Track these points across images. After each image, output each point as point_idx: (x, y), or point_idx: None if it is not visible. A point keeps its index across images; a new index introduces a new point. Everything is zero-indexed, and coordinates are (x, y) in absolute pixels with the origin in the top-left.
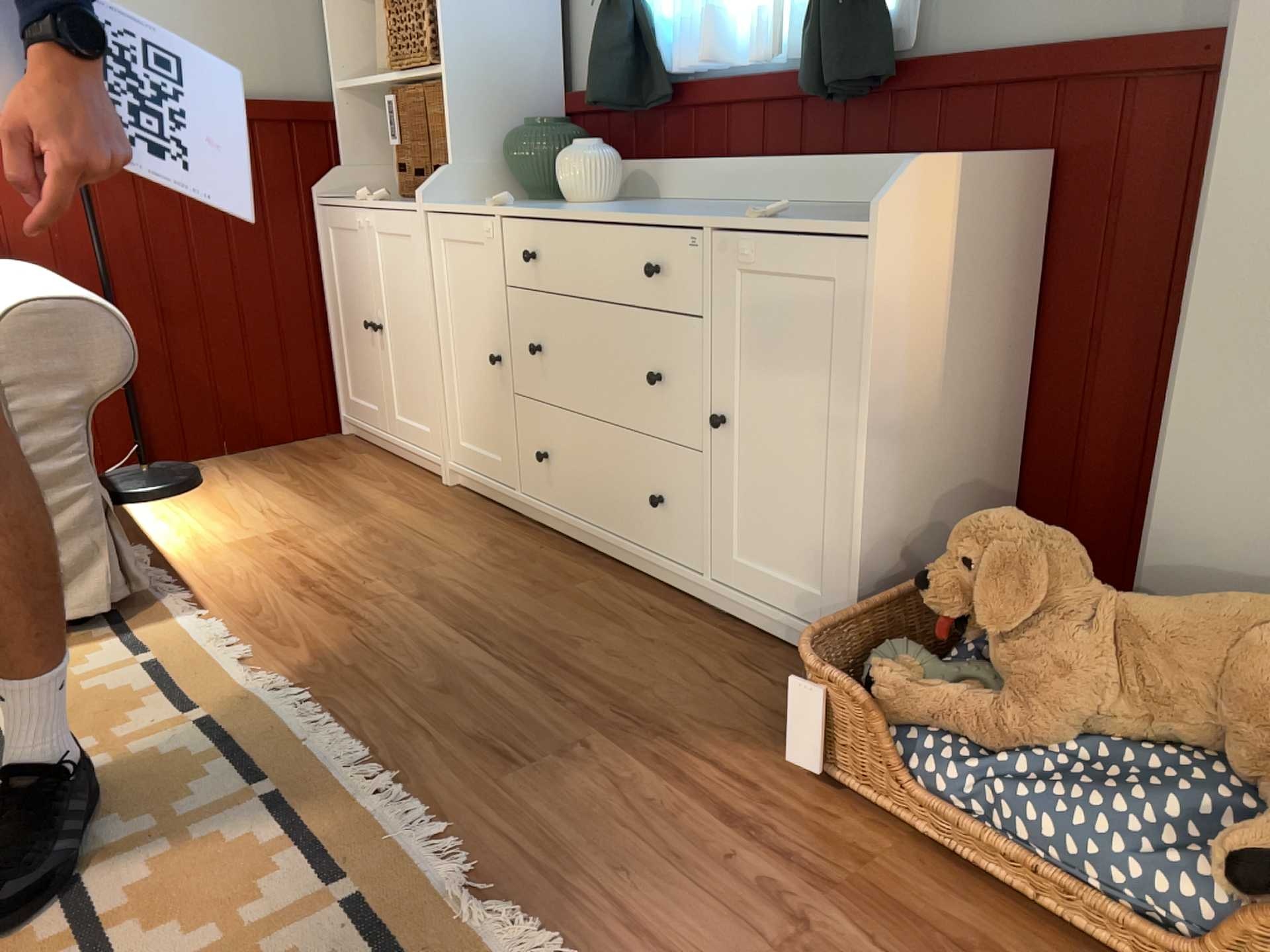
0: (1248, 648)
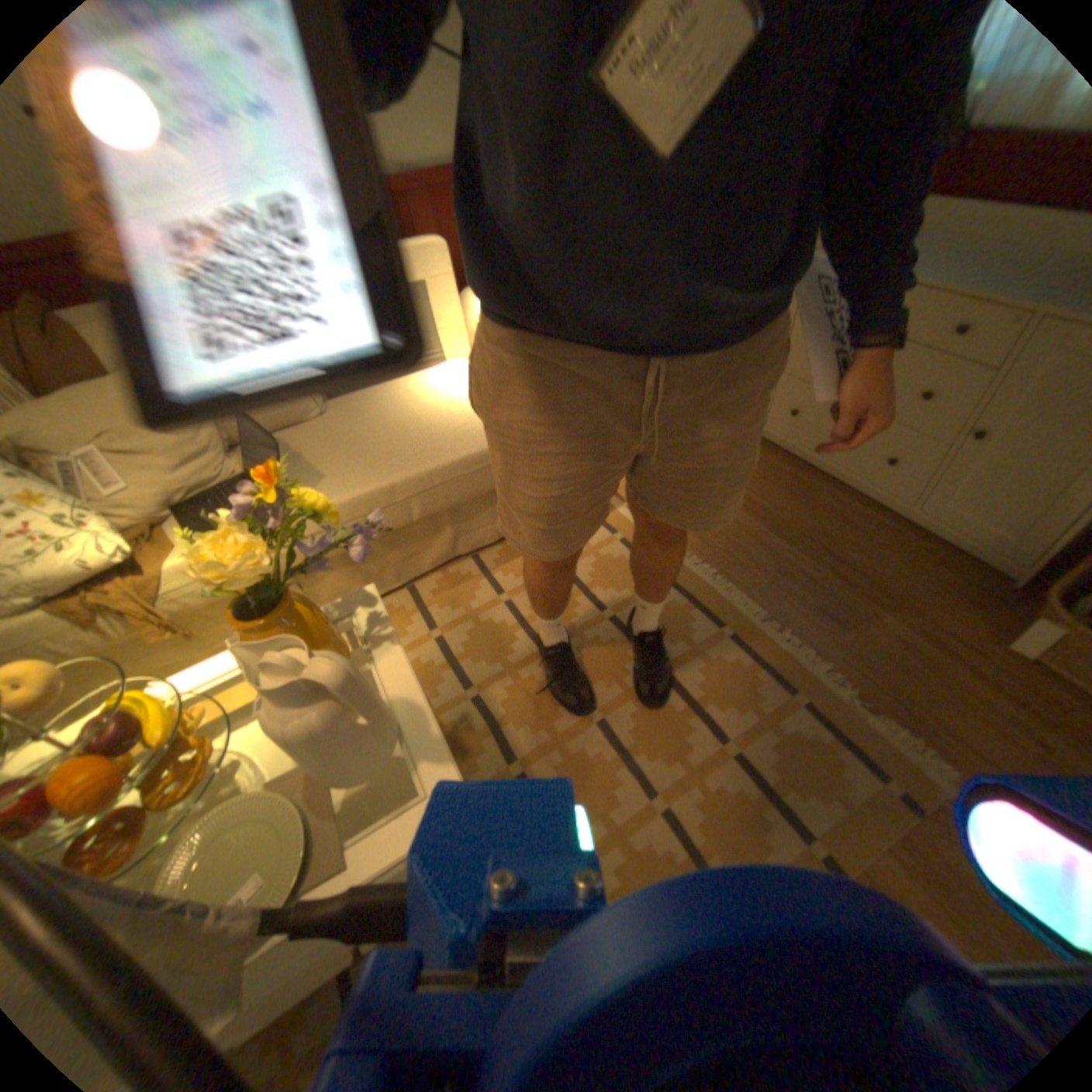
0: None
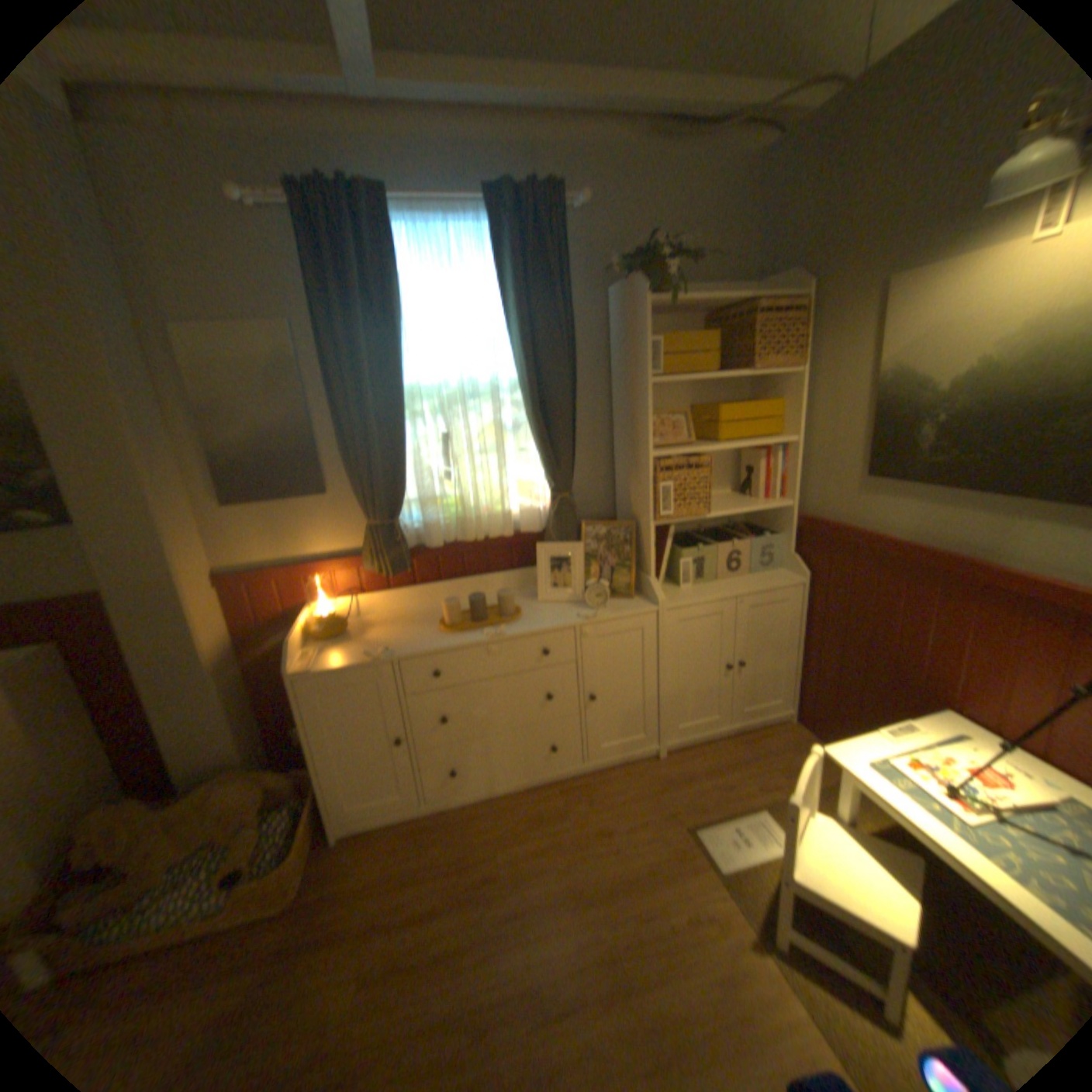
0: (207, 811)
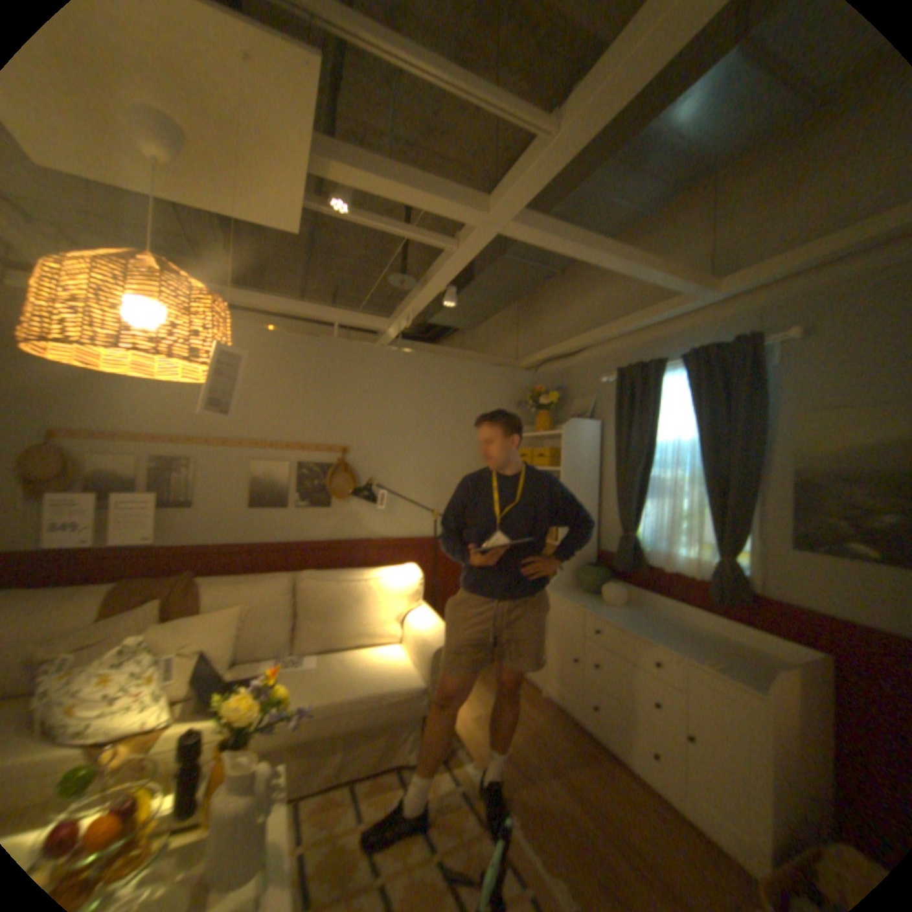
0: None
